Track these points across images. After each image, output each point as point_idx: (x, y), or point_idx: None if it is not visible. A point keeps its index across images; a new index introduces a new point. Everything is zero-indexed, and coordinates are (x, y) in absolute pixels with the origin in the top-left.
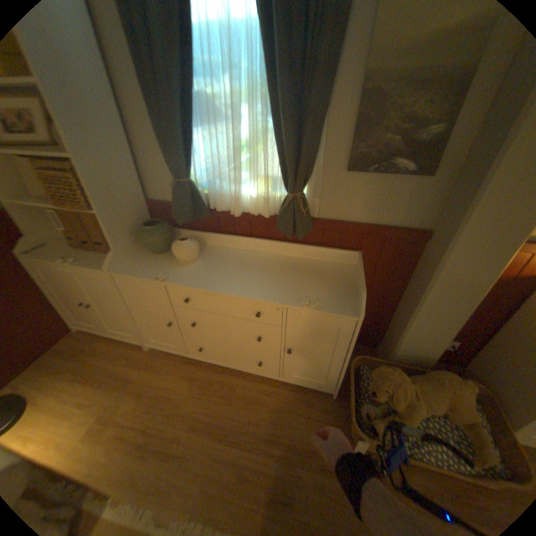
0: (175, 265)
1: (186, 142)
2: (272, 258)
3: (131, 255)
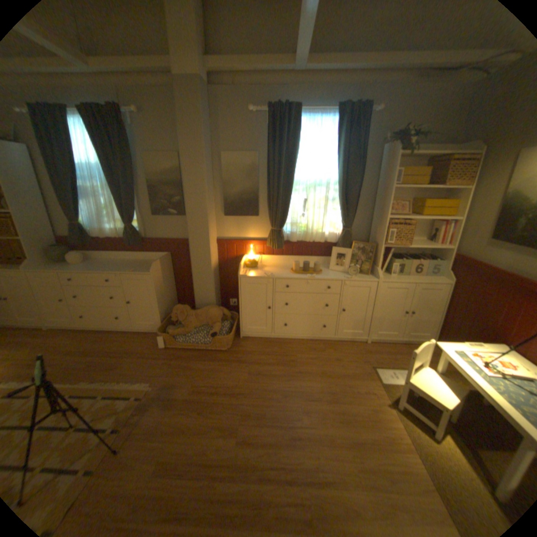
0: (65, 266)
1: (73, 206)
2: (126, 261)
3: (39, 264)
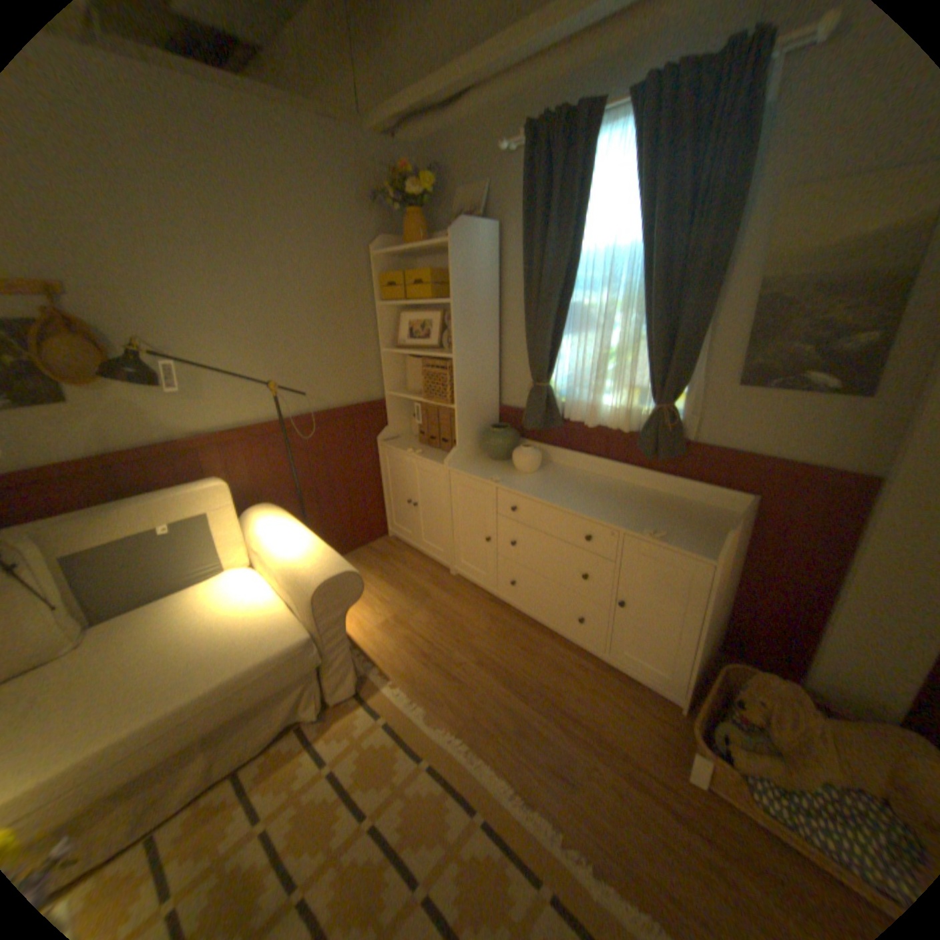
0: (511, 474)
1: (553, 348)
2: (627, 488)
3: (470, 457)
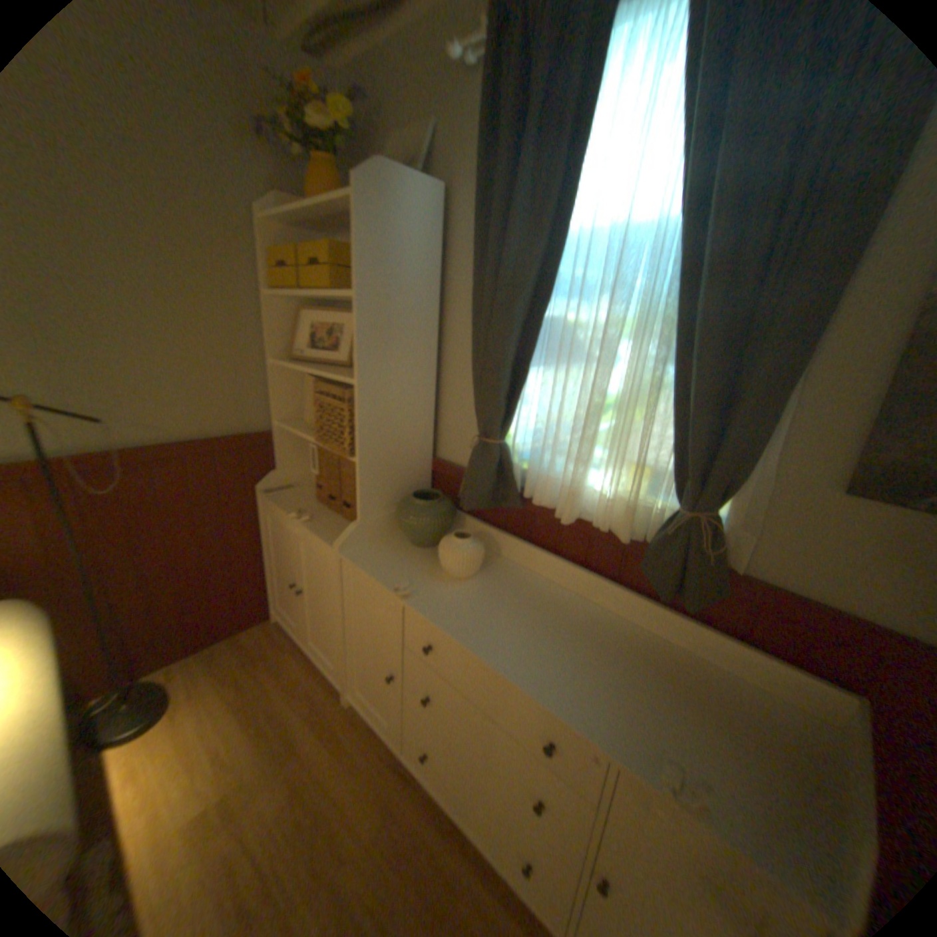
0: (433, 577)
1: (513, 386)
2: (618, 629)
3: (379, 536)
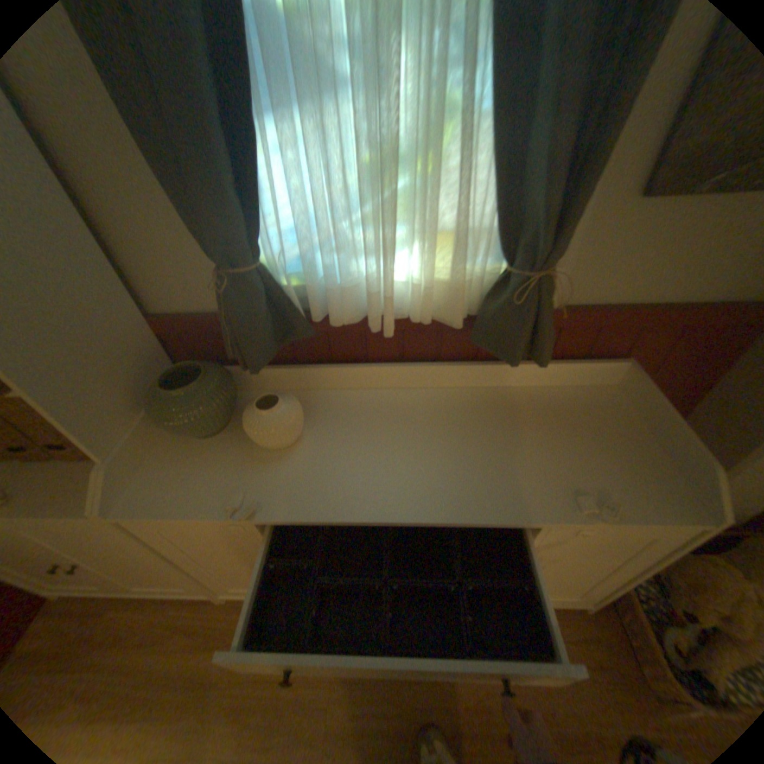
0: (261, 462)
1: (241, 163)
2: (456, 399)
3: (145, 453)
